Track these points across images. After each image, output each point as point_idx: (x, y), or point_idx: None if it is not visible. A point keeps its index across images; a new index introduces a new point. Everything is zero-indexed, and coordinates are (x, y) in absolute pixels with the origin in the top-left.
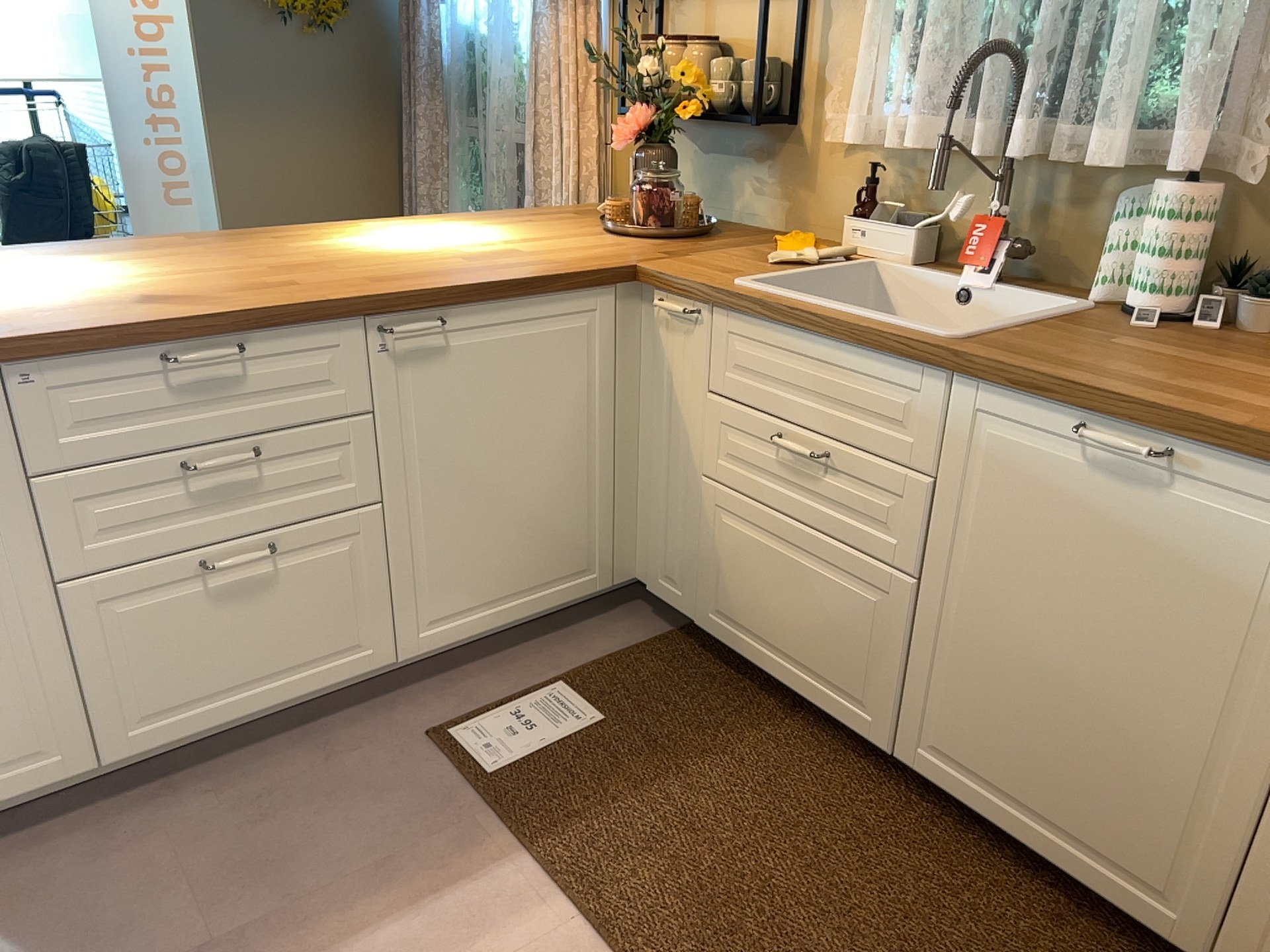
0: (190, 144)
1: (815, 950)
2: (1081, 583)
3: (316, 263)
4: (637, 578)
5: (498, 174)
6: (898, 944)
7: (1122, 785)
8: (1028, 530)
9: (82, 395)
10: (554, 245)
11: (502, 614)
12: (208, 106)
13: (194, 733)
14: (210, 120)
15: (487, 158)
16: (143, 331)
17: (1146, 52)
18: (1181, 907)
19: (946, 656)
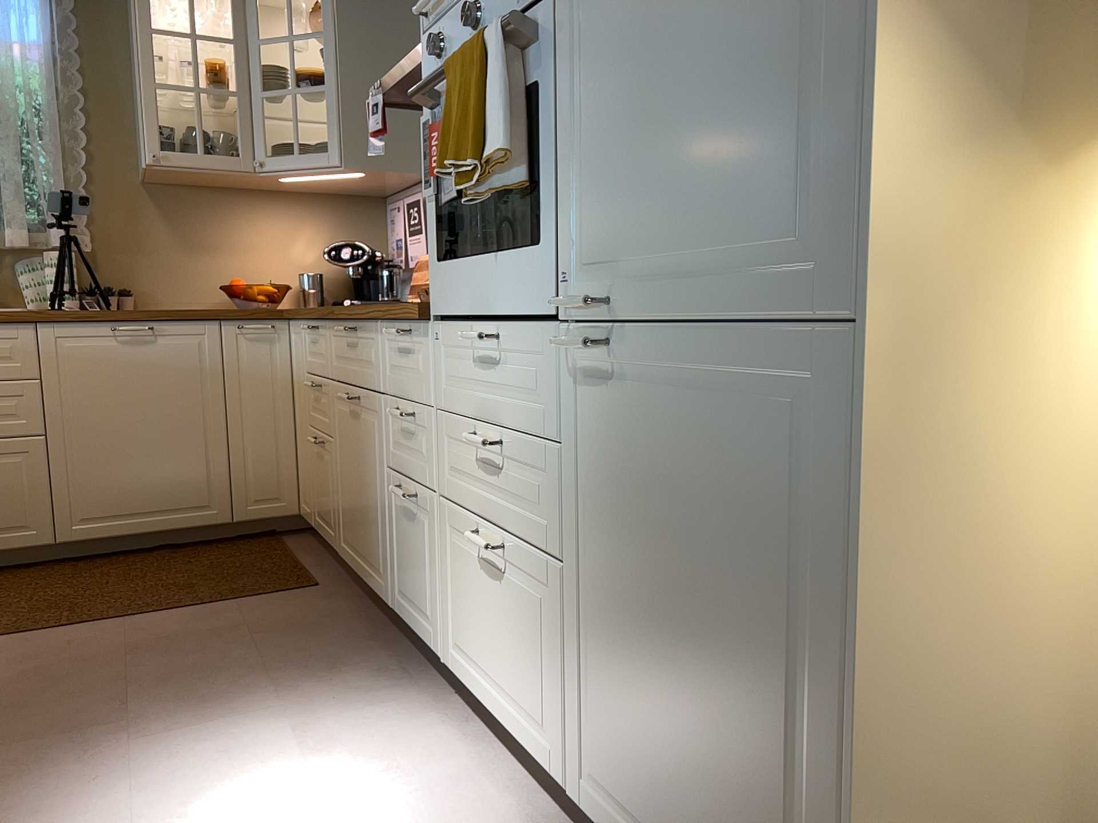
0: None
1: (112, 592)
2: (134, 394)
3: None
4: None
5: None
6: (136, 578)
7: (178, 470)
8: (101, 382)
9: None
10: None
11: None
12: None
13: None
14: None
15: None
16: None
17: (23, 195)
18: (216, 505)
19: (75, 466)
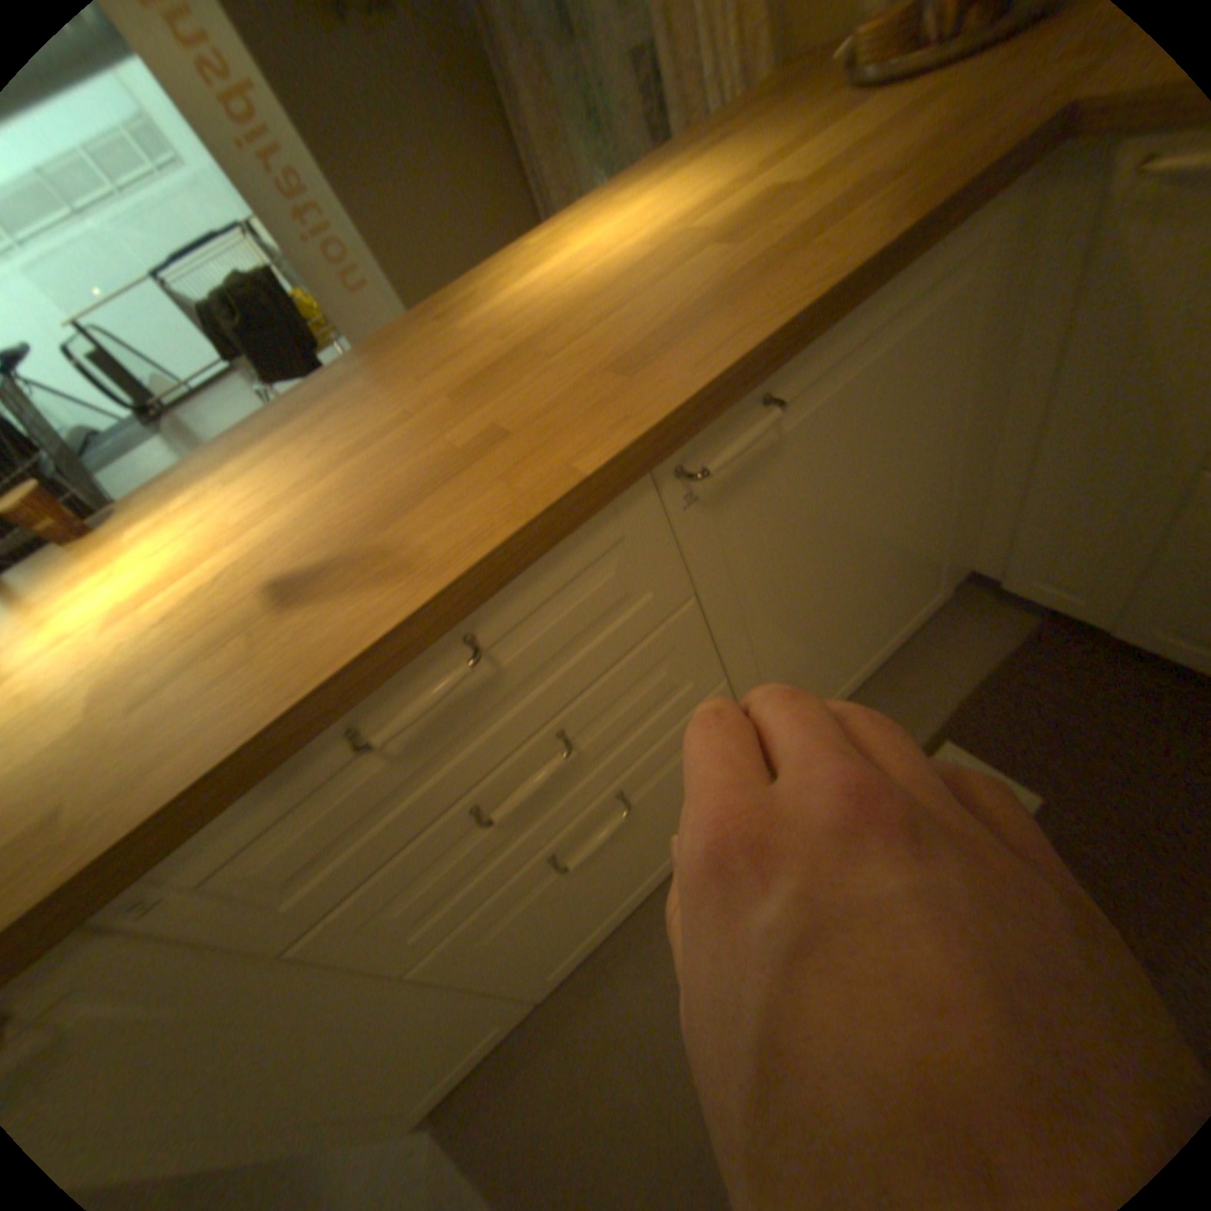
0: (331, 225)
1: None
2: None
3: (505, 357)
4: (976, 572)
5: (620, 104)
6: None
7: None
8: None
9: (265, 852)
10: (827, 150)
11: (853, 683)
12: (321, 173)
13: (604, 933)
14: (331, 189)
15: (602, 89)
16: (282, 732)
17: None
18: None
19: None
